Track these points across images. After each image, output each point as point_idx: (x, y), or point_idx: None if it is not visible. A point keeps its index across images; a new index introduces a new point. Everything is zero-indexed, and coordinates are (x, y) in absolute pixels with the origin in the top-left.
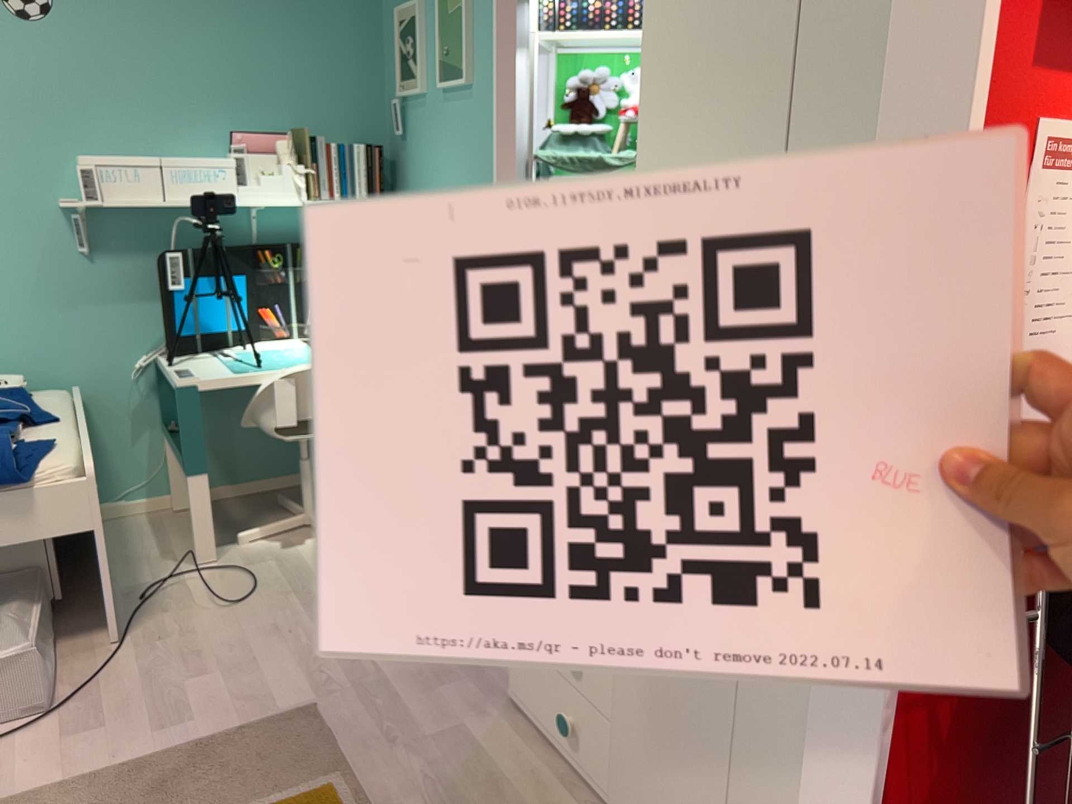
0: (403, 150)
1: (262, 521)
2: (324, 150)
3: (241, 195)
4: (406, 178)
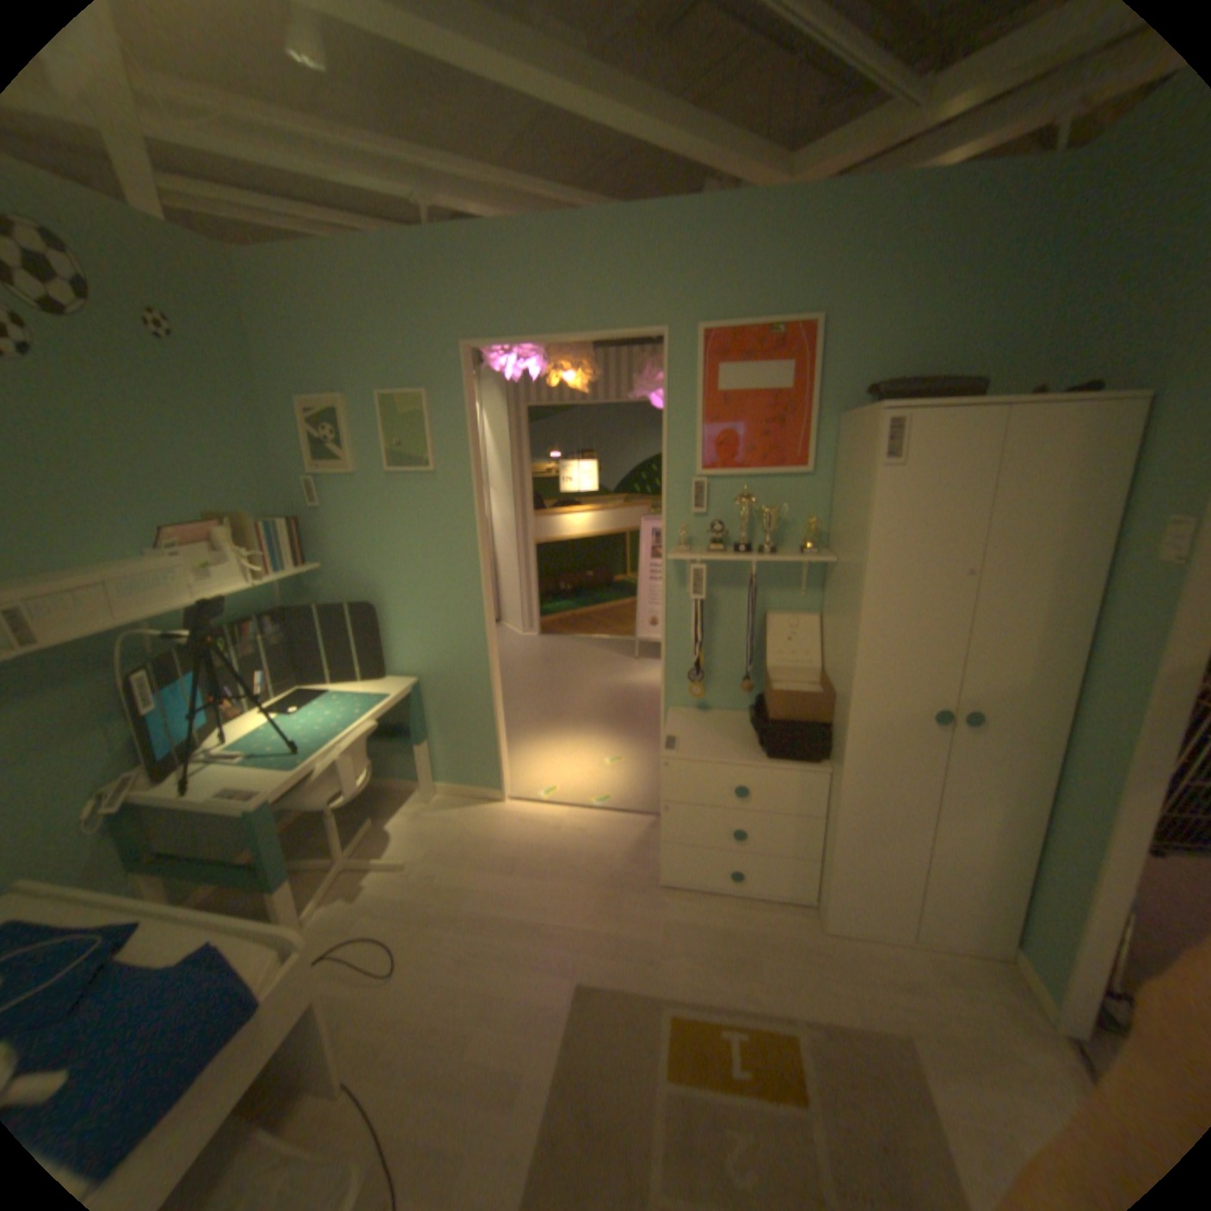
0: (313, 517)
1: (287, 895)
2: (254, 529)
3: (194, 590)
4: (322, 541)
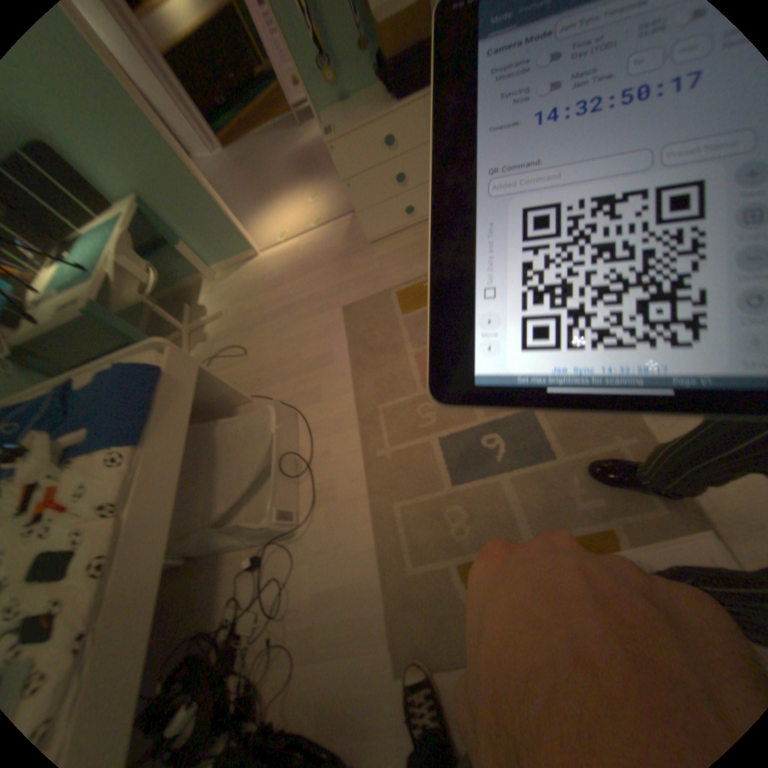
0: None
1: None
2: None
3: None
4: None
